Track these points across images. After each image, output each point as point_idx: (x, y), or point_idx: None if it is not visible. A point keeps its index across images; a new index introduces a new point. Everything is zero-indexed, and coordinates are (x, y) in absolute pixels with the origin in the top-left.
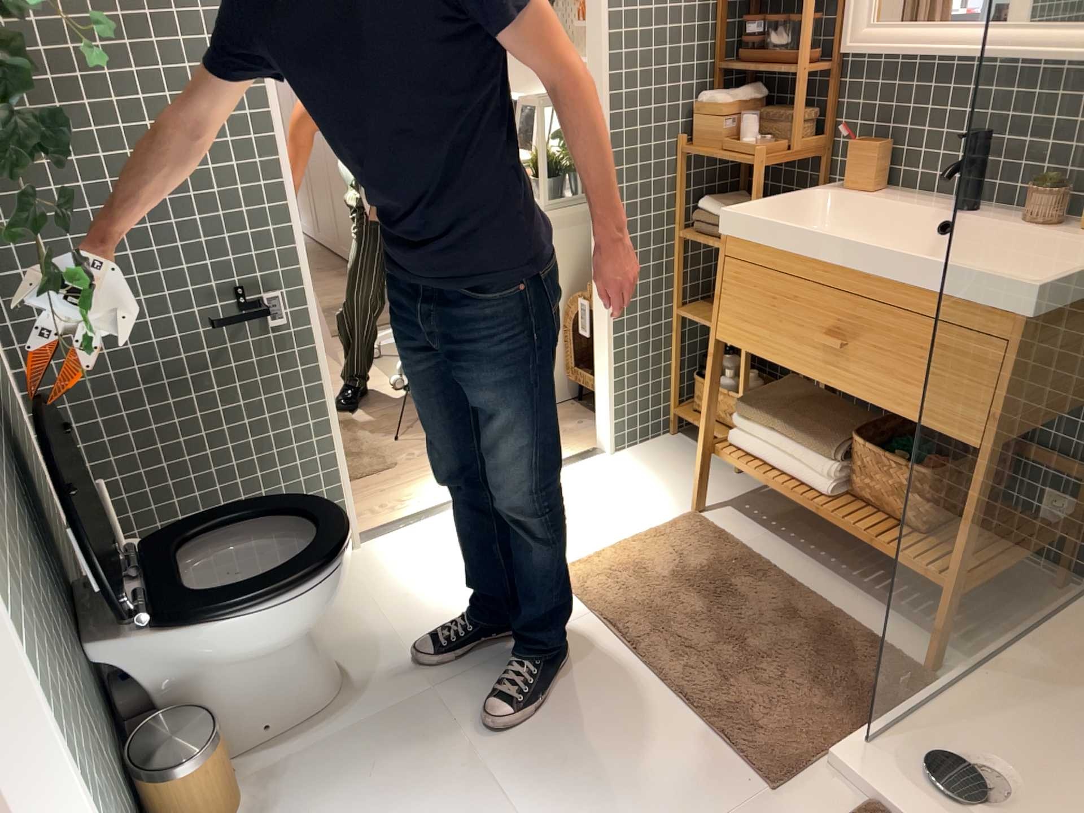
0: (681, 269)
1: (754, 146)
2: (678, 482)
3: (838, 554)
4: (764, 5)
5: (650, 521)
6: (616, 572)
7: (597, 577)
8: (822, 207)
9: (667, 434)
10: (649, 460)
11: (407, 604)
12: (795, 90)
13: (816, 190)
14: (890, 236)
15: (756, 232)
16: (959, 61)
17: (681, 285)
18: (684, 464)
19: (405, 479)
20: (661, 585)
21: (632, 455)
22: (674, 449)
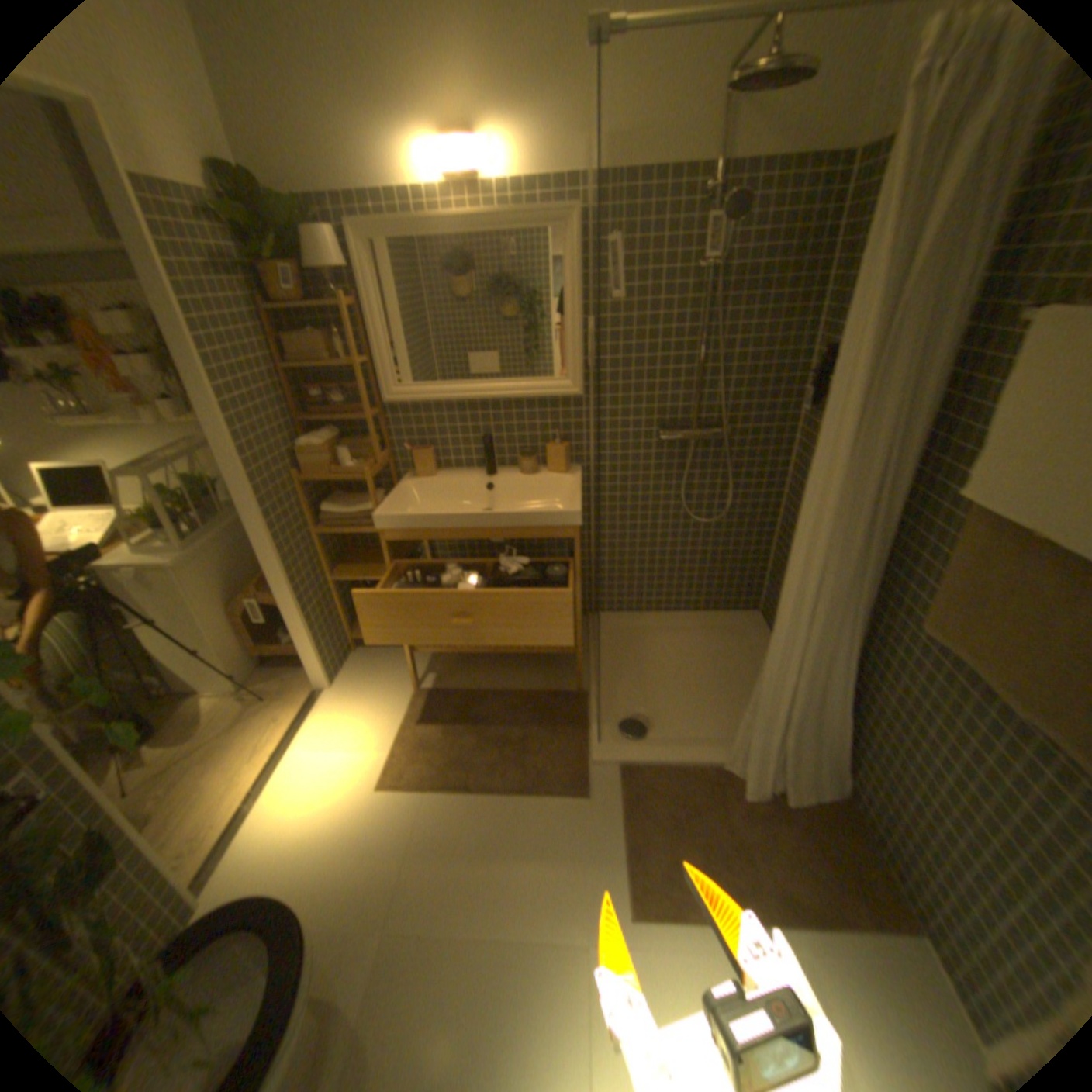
0: (327, 554)
1: (364, 469)
2: (388, 679)
3: (501, 664)
4: (321, 378)
5: (399, 714)
6: (412, 759)
7: (404, 771)
8: (414, 492)
9: (351, 655)
10: (358, 678)
11: (295, 905)
12: (353, 425)
13: (403, 483)
14: (460, 497)
15: (399, 522)
16: (474, 405)
17: (330, 563)
18: (380, 667)
19: (176, 821)
20: (443, 746)
21: (342, 682)
22: (365, 661)
